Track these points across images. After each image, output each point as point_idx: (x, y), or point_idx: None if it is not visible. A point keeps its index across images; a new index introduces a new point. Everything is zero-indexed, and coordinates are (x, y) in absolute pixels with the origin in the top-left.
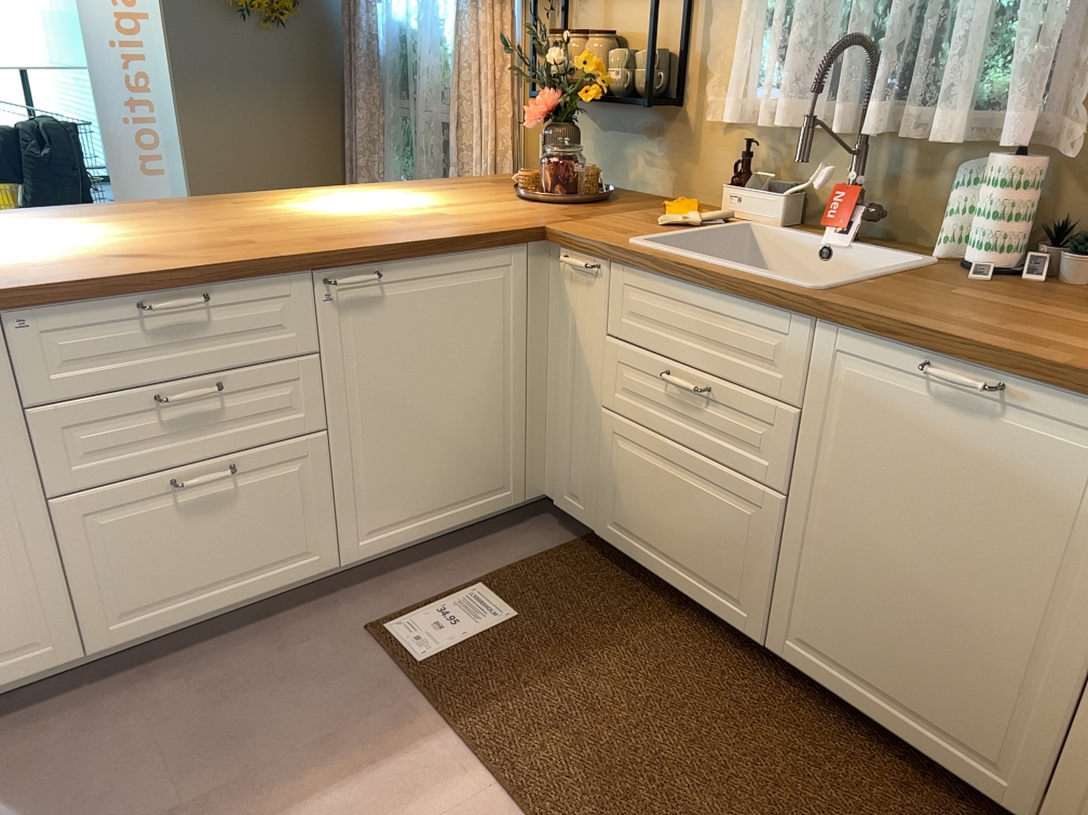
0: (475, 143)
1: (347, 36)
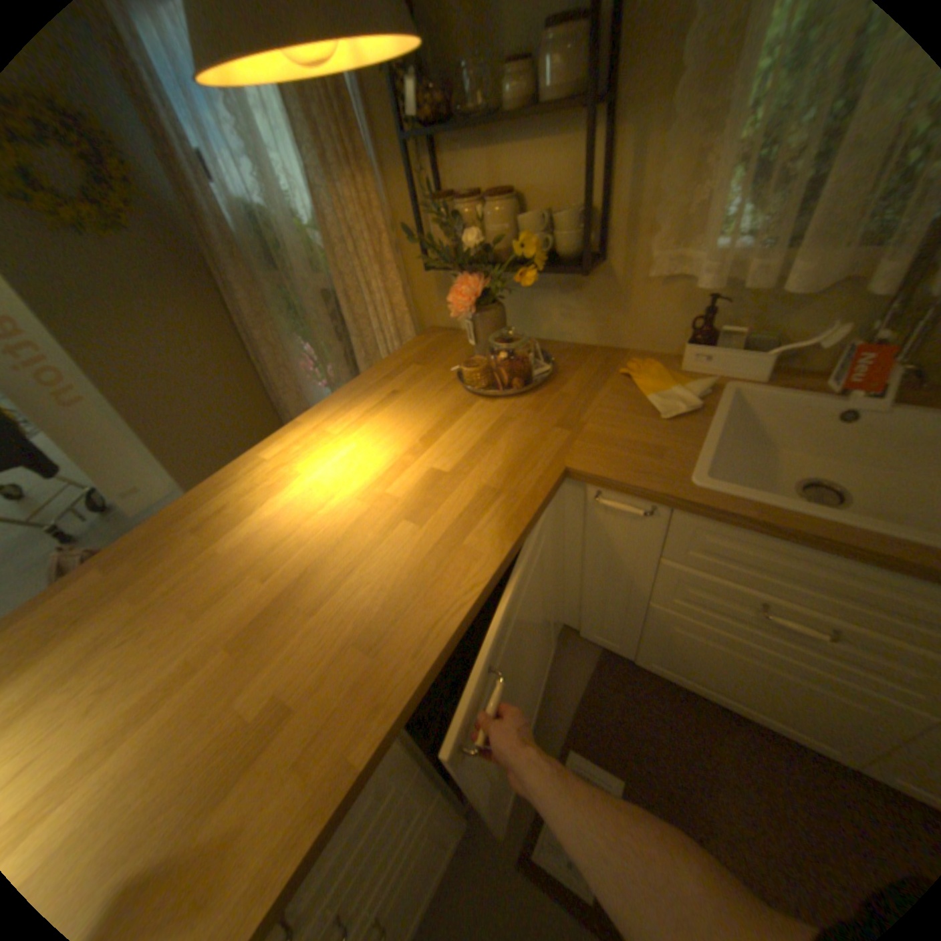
0: (368, 309)
1: (190, 218)
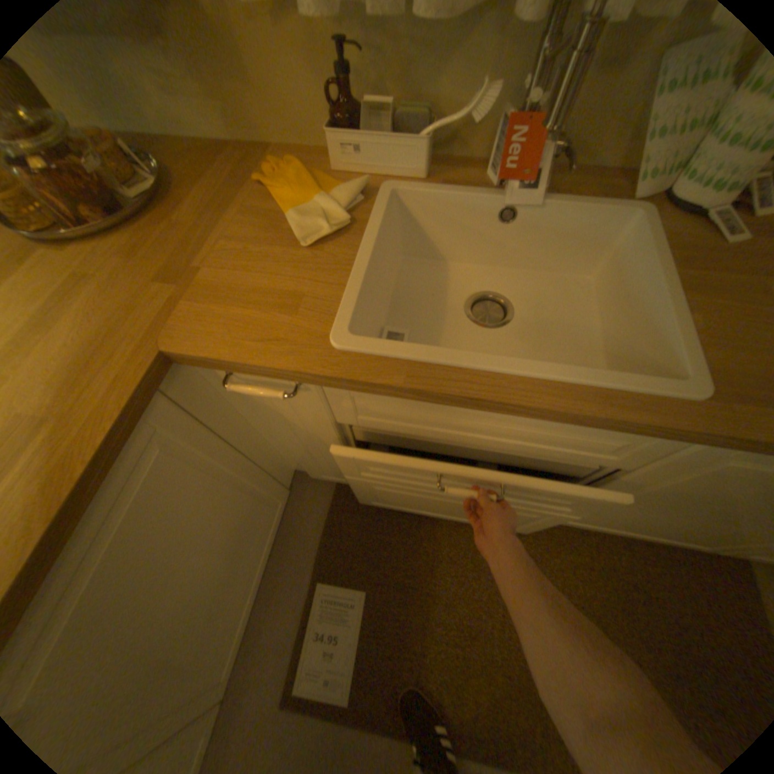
0: None
1: None
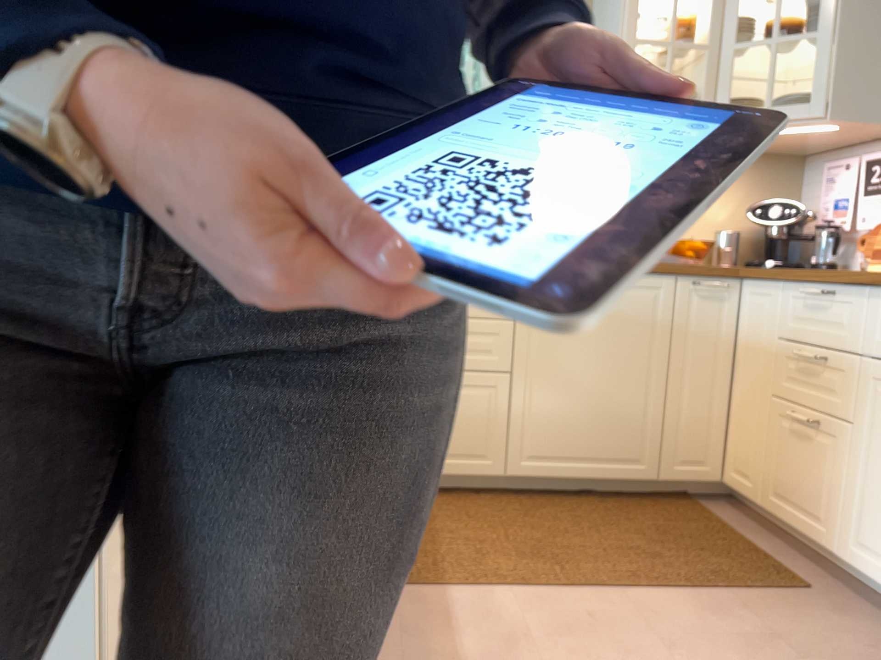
0: None
1: None
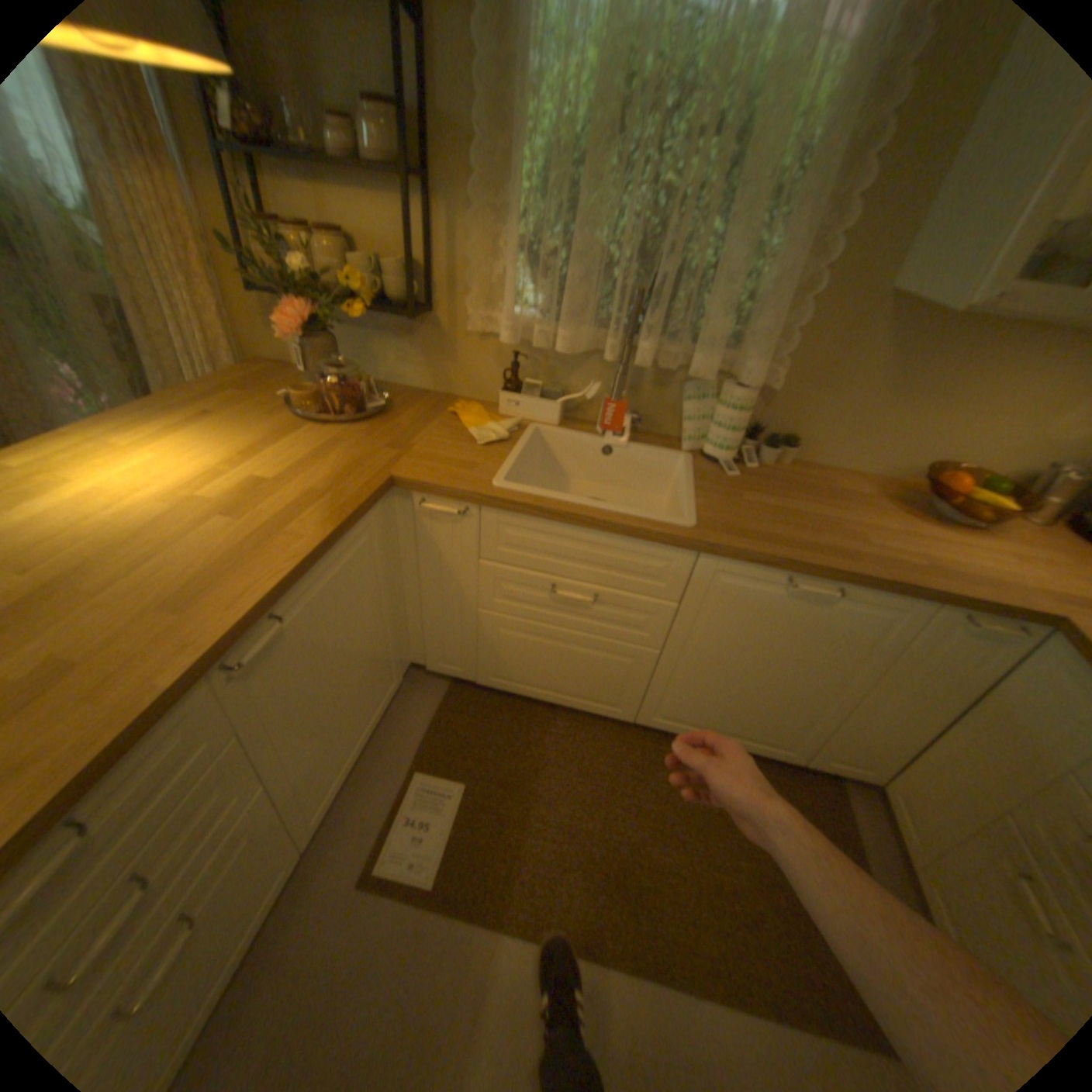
0: (167, 327)
1: None
